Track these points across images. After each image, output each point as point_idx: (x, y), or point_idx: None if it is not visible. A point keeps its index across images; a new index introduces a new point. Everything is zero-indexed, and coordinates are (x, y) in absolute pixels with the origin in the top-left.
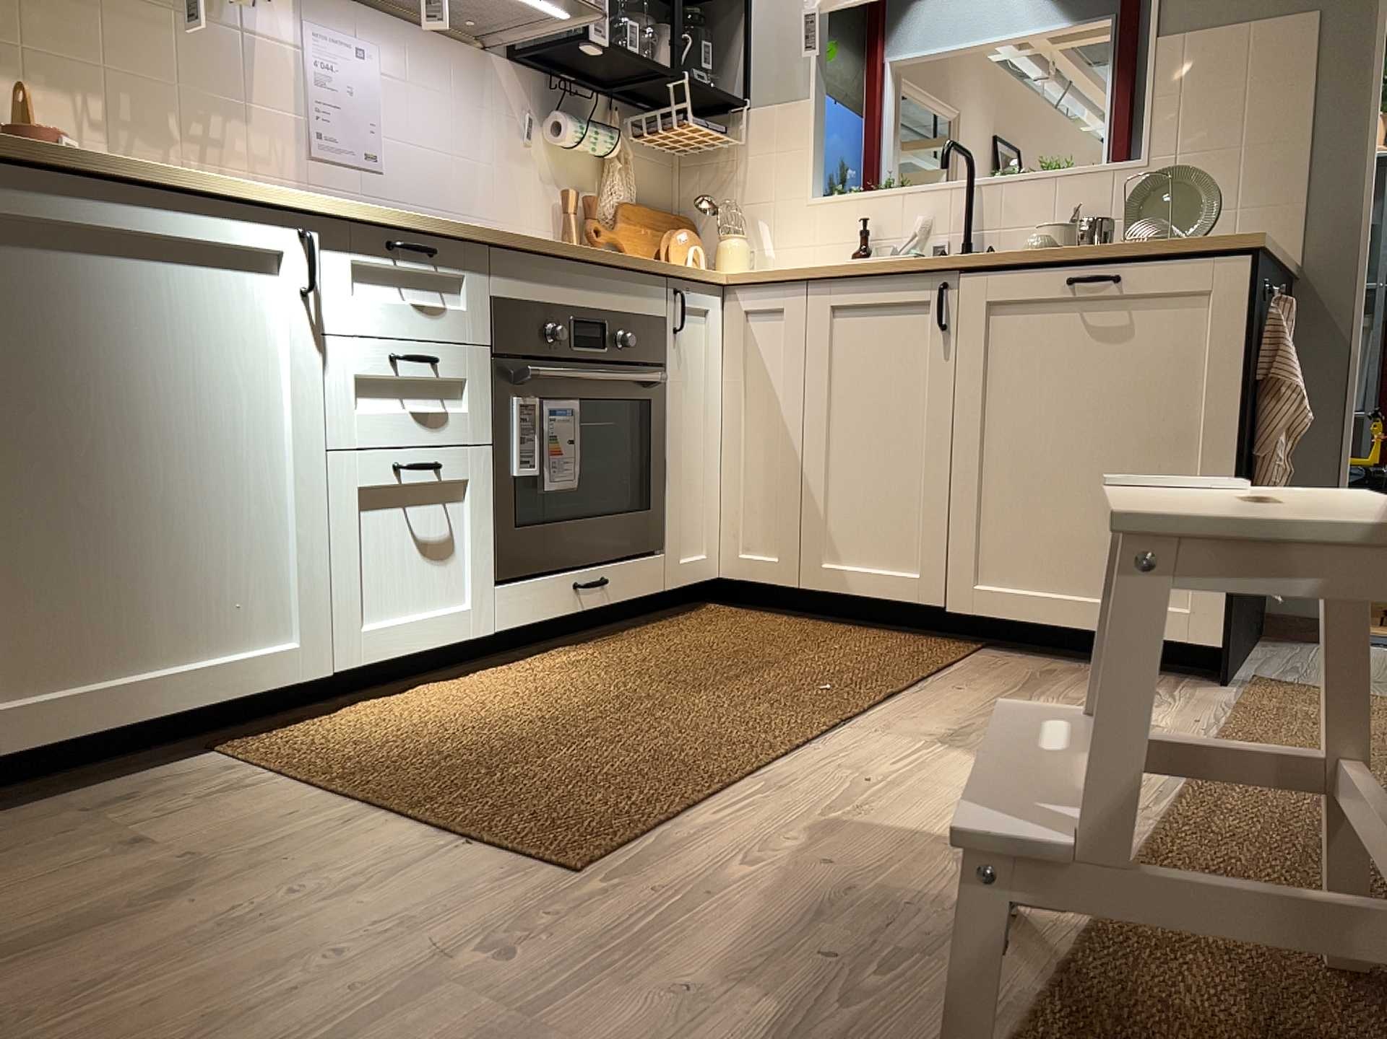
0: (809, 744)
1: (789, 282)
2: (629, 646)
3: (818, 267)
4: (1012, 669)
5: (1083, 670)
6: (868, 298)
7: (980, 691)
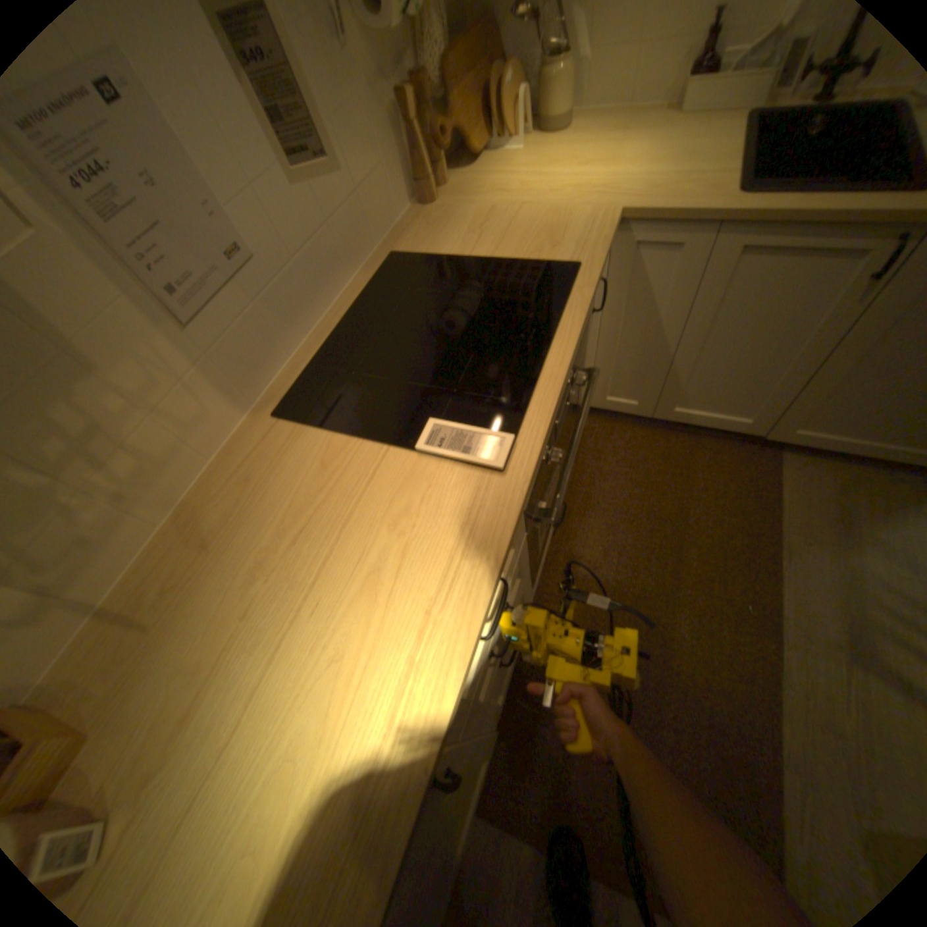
0: (784, 693)
1: (697, 219)
2: (580, 524)
3: (742, 208)
4: (826, 502)
5: (862, 480)
6: (792, 240)
7: (826, 551)
